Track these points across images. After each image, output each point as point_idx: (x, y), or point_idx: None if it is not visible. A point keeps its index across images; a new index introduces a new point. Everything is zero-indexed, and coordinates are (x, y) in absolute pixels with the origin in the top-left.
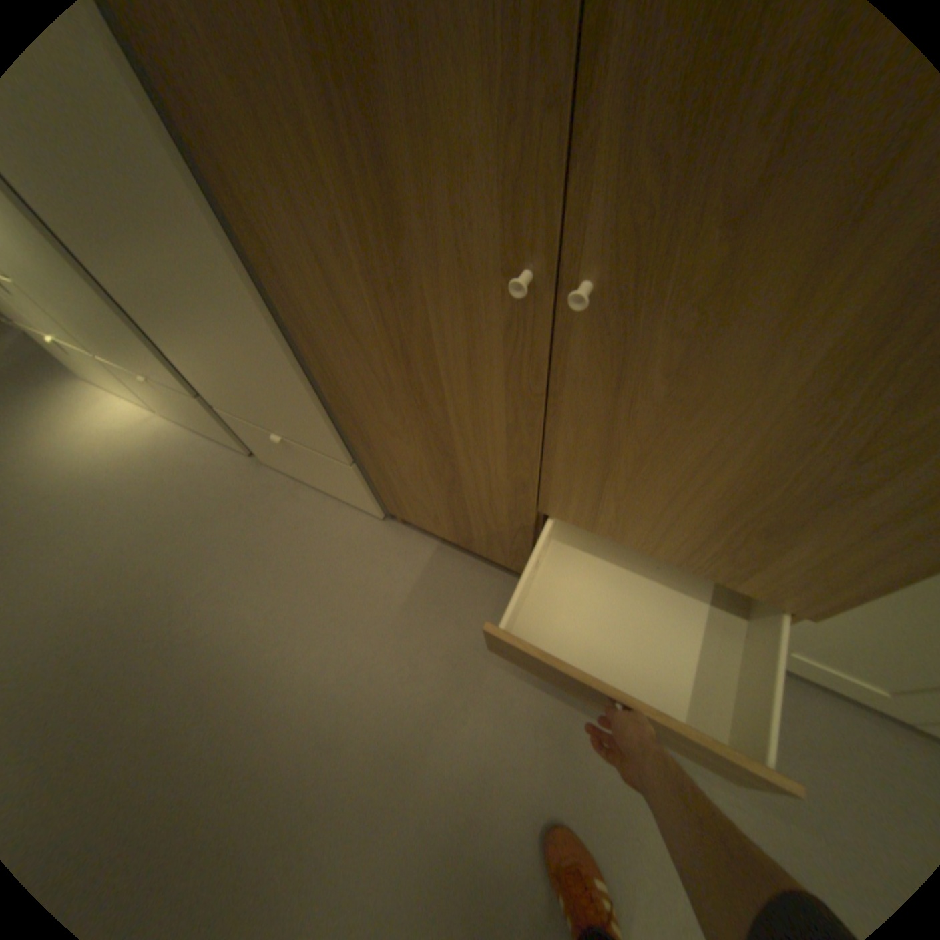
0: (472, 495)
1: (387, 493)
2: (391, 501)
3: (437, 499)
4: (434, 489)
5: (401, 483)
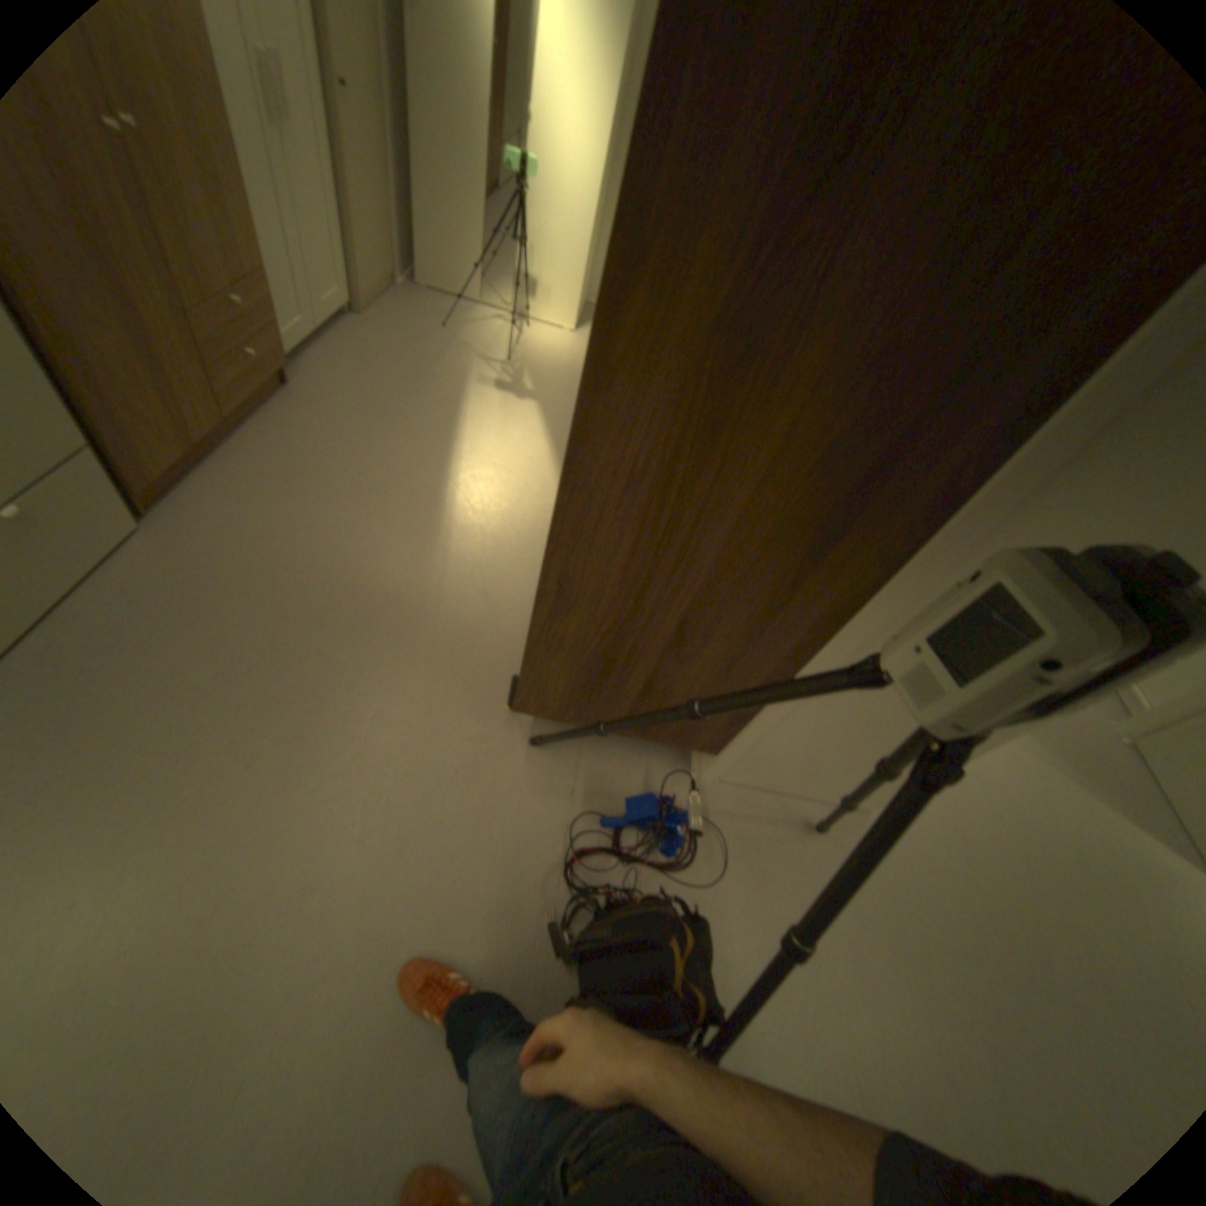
0: (161, 351)
1: (119, 471)
2: (126, 483)
3: (151, 396)
4: (144, 381)
5: (126, 413)
